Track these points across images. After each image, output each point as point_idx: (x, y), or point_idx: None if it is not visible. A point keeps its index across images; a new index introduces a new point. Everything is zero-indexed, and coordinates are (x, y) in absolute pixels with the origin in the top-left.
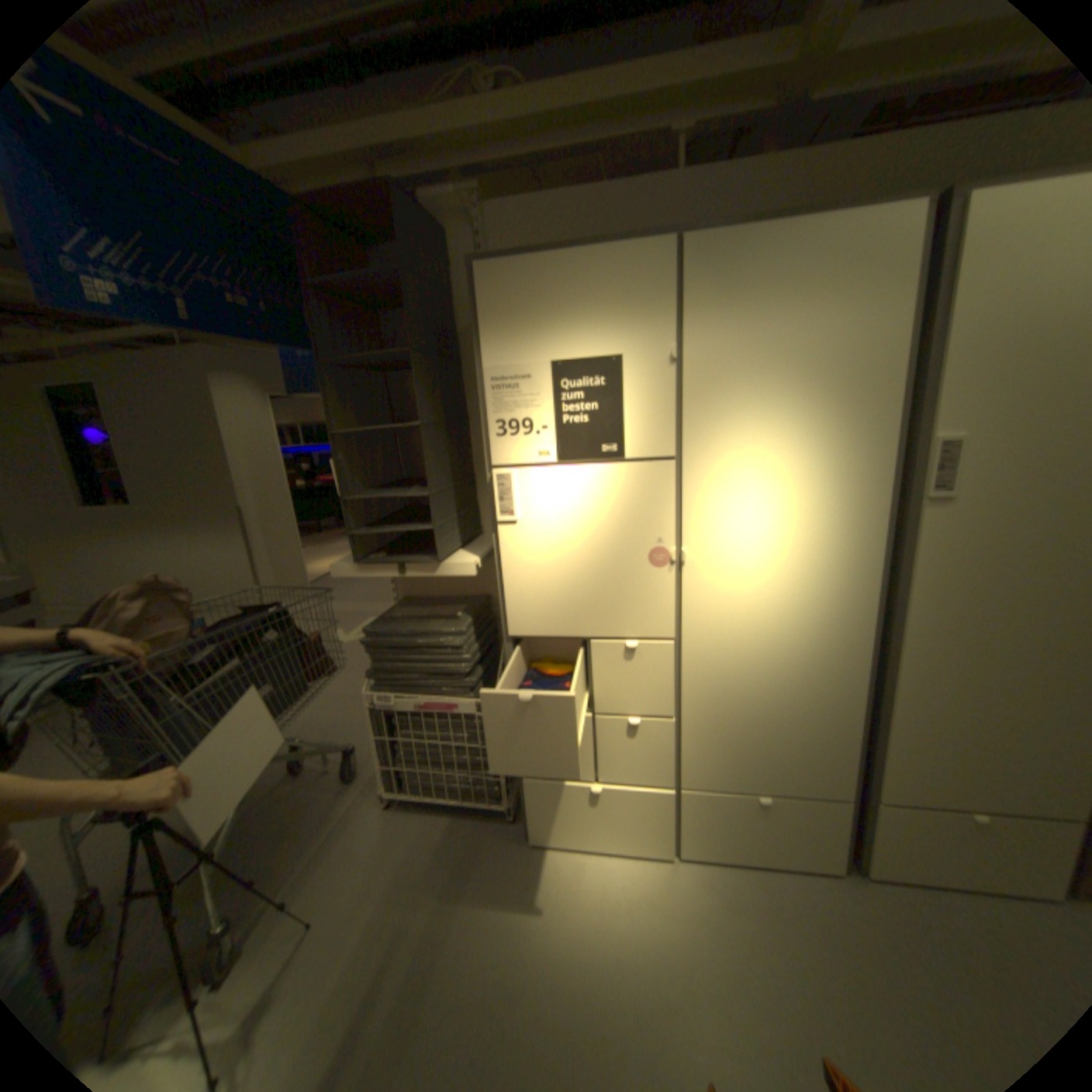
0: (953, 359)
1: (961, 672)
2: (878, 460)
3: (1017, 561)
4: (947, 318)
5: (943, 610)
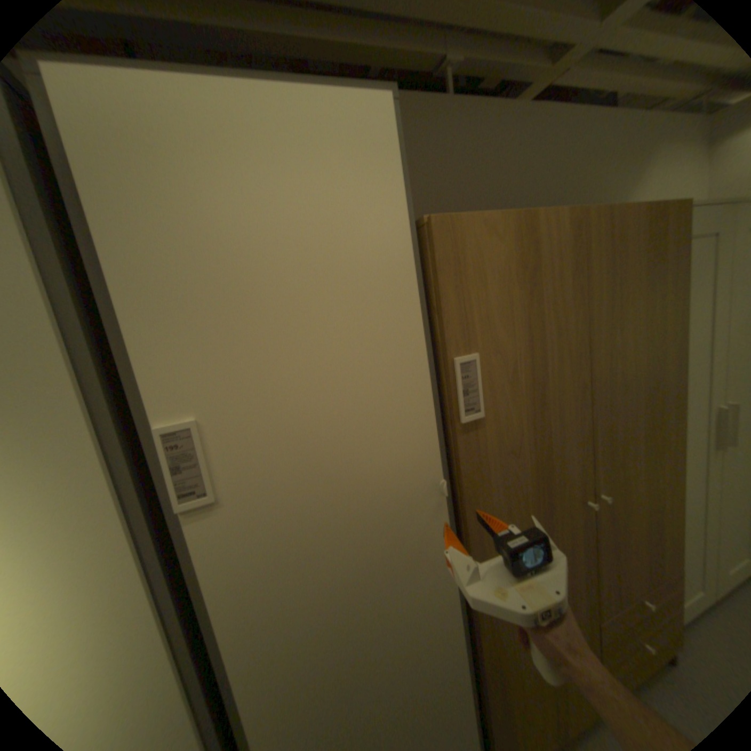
0: (125, 317)
1: (313, 692)
2: (69, 479)
3: (321, 547)
4: (94, 258)
5: (262, 636)
